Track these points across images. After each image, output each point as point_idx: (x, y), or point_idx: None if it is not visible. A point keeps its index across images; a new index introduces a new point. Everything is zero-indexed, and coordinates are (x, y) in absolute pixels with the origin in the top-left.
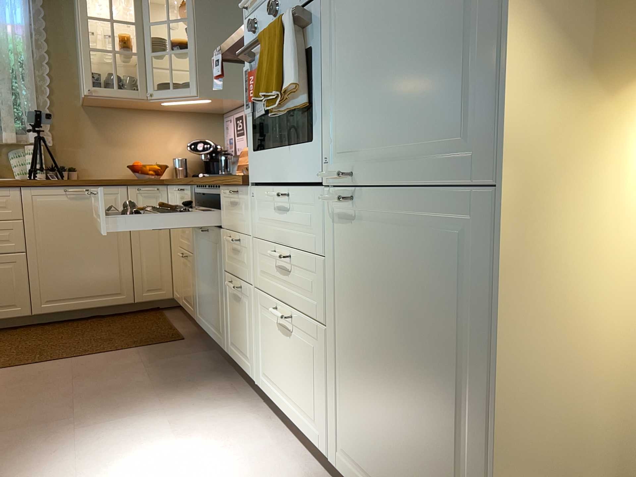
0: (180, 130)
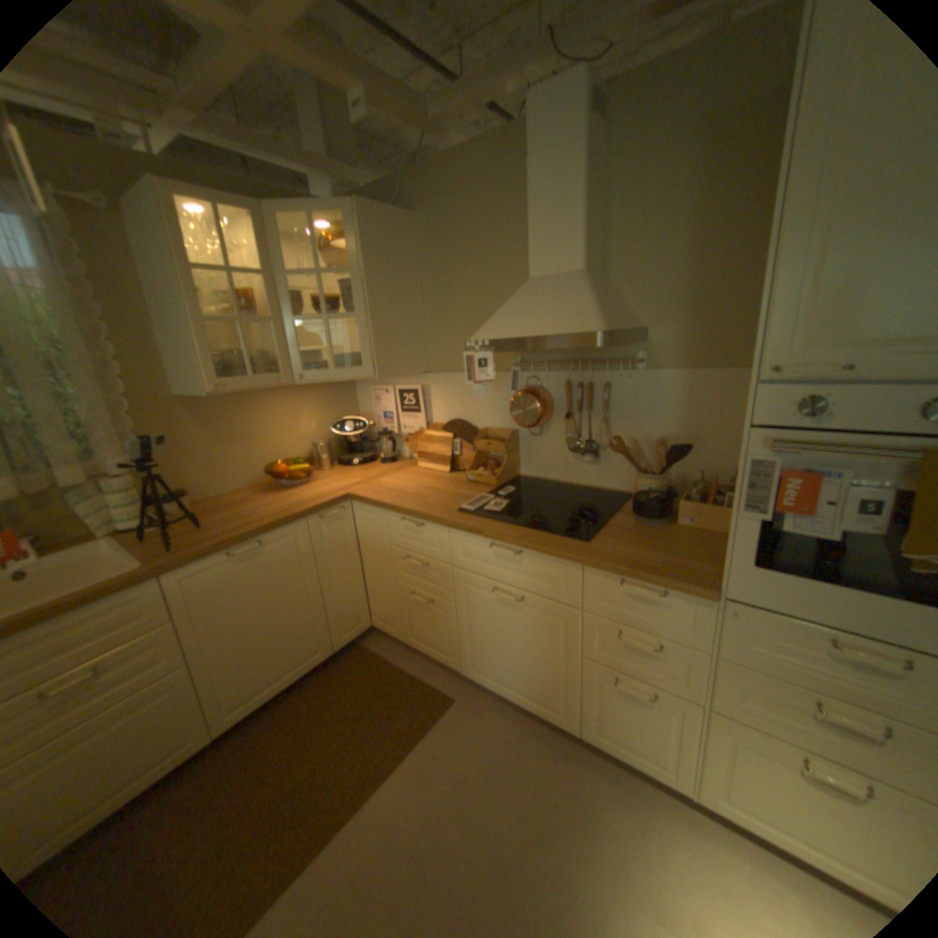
0: (307, 406)
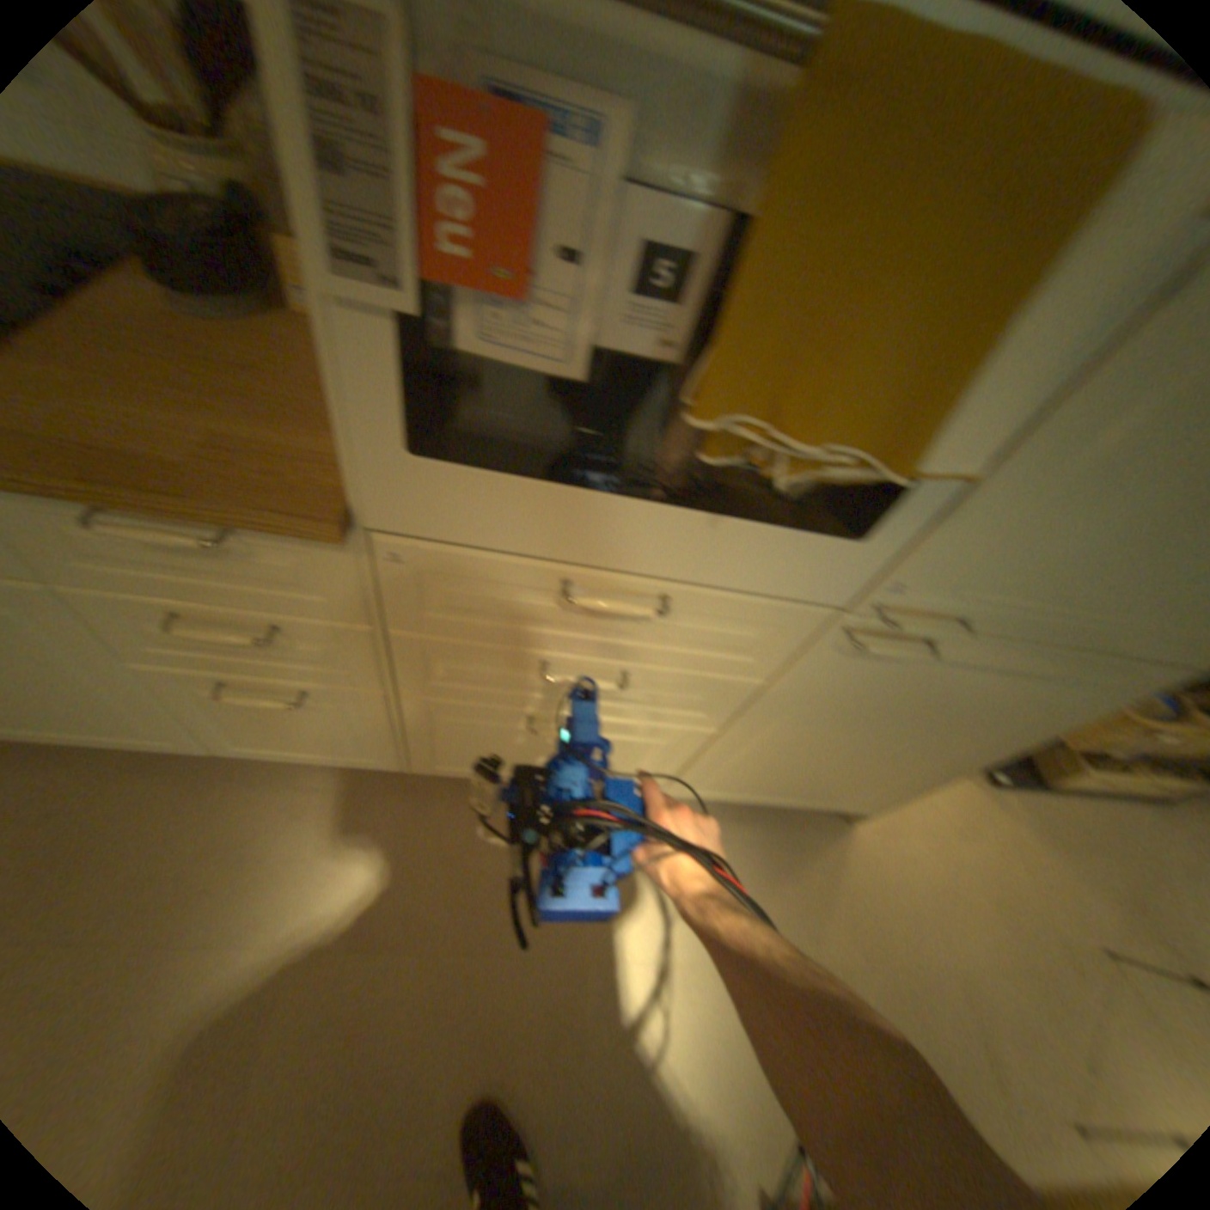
0: None
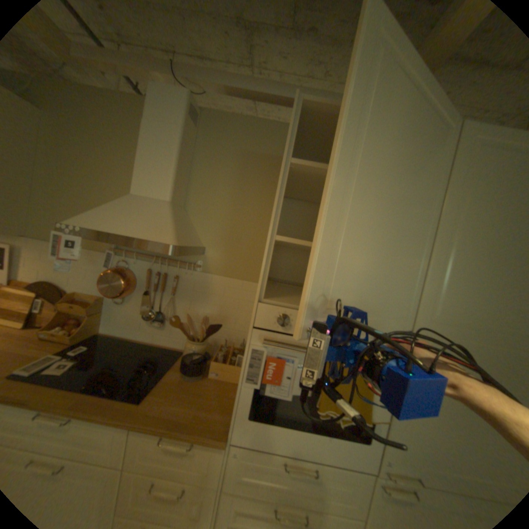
0: None
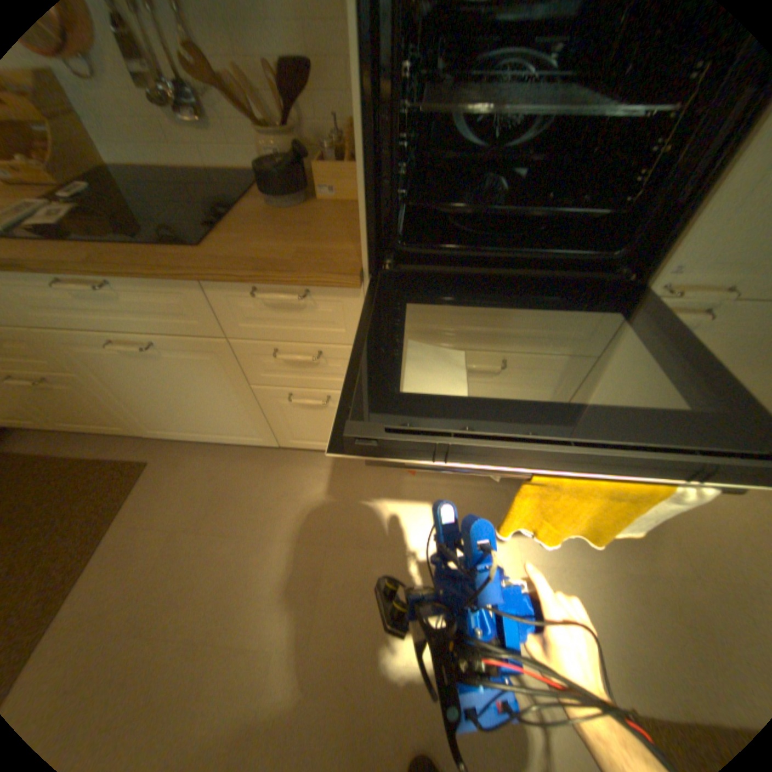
0: None
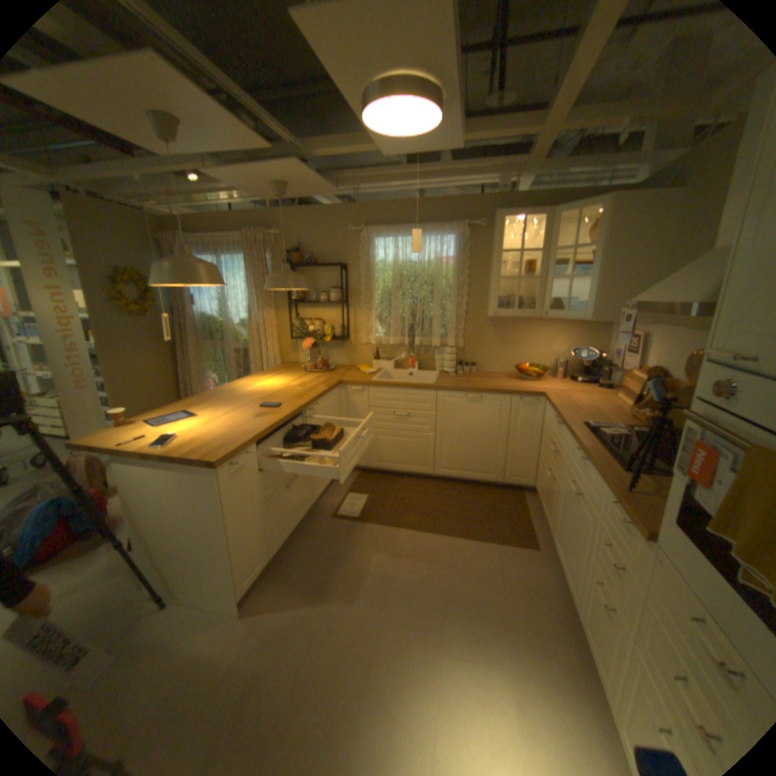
0: (566, 334)
